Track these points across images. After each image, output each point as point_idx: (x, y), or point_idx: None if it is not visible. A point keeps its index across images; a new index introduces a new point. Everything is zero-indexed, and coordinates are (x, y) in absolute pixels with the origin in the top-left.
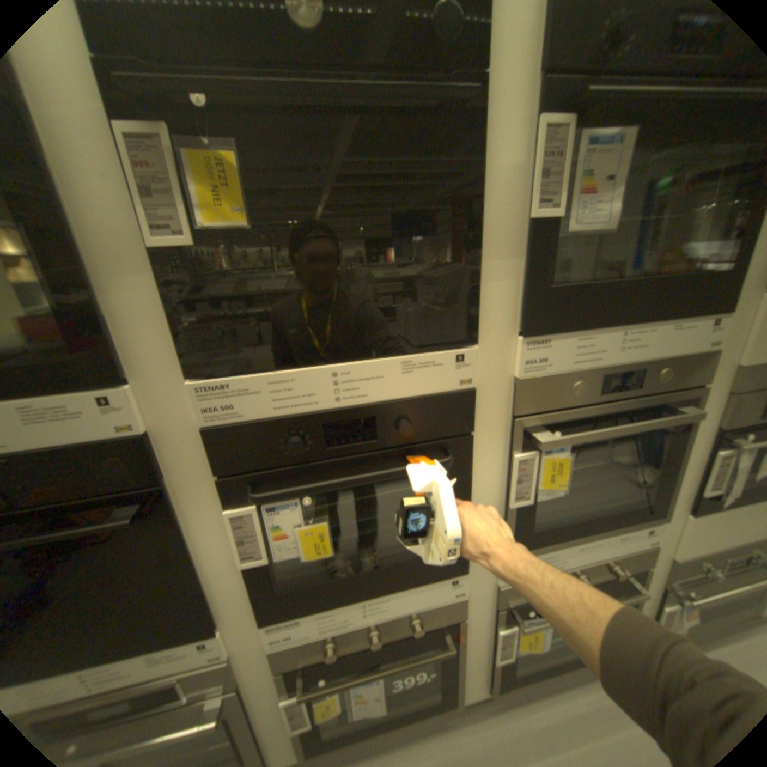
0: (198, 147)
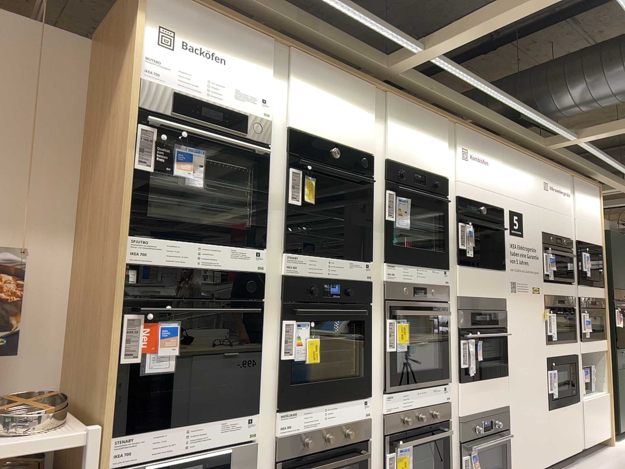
0: (309, 182)
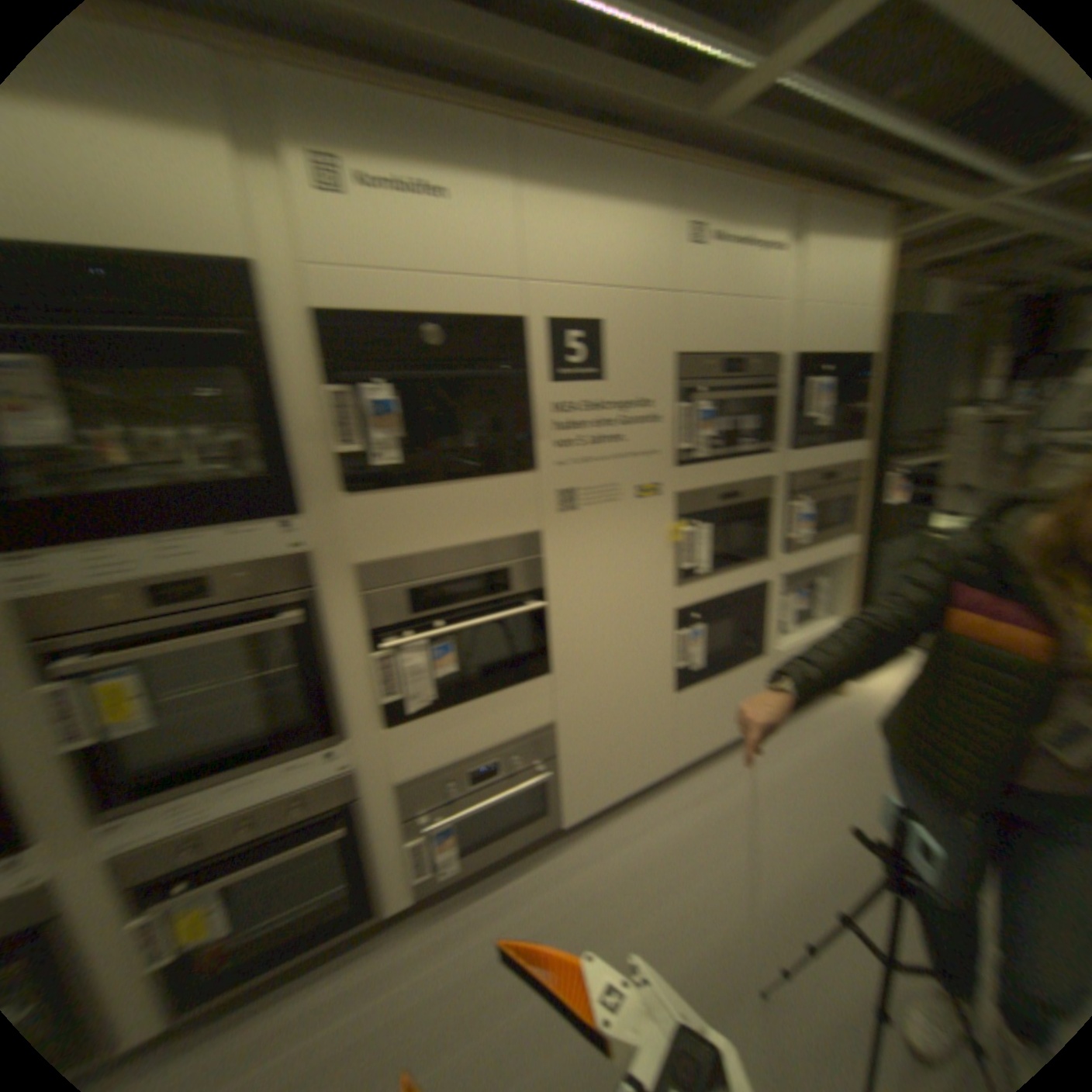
0: None
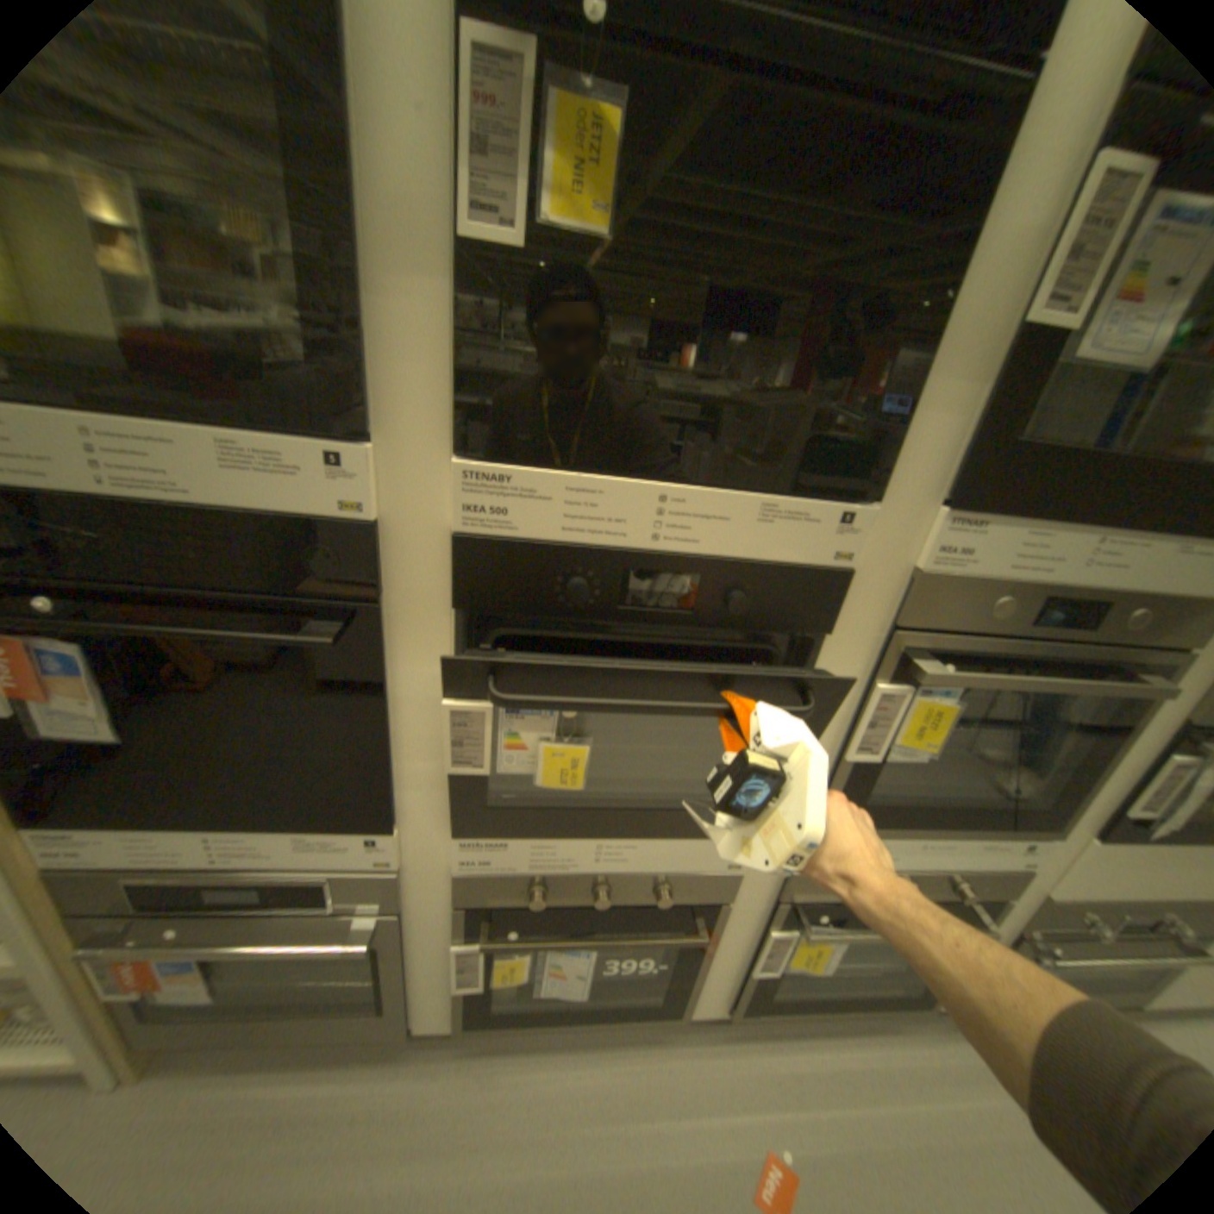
0: (577, 91)
